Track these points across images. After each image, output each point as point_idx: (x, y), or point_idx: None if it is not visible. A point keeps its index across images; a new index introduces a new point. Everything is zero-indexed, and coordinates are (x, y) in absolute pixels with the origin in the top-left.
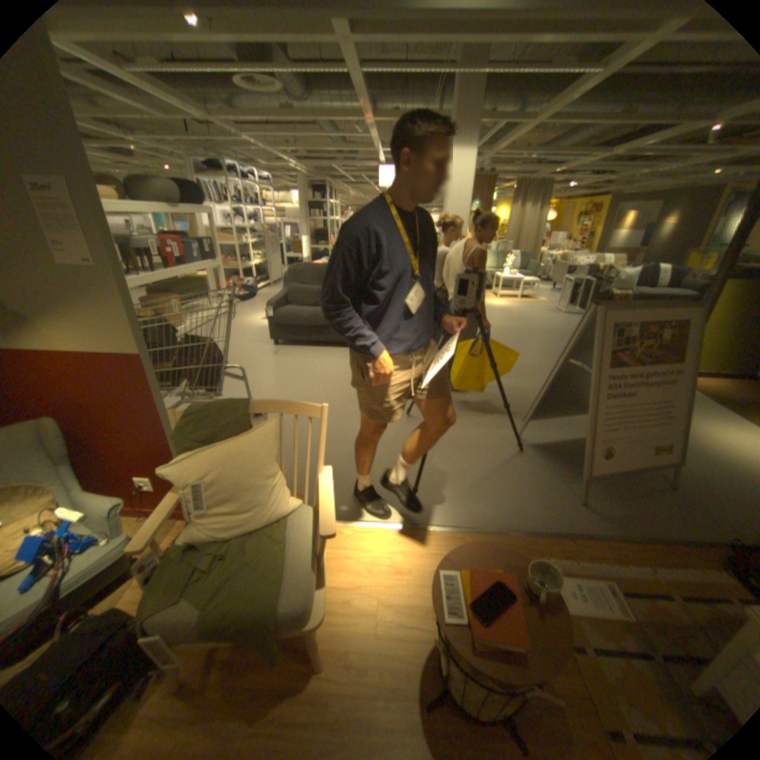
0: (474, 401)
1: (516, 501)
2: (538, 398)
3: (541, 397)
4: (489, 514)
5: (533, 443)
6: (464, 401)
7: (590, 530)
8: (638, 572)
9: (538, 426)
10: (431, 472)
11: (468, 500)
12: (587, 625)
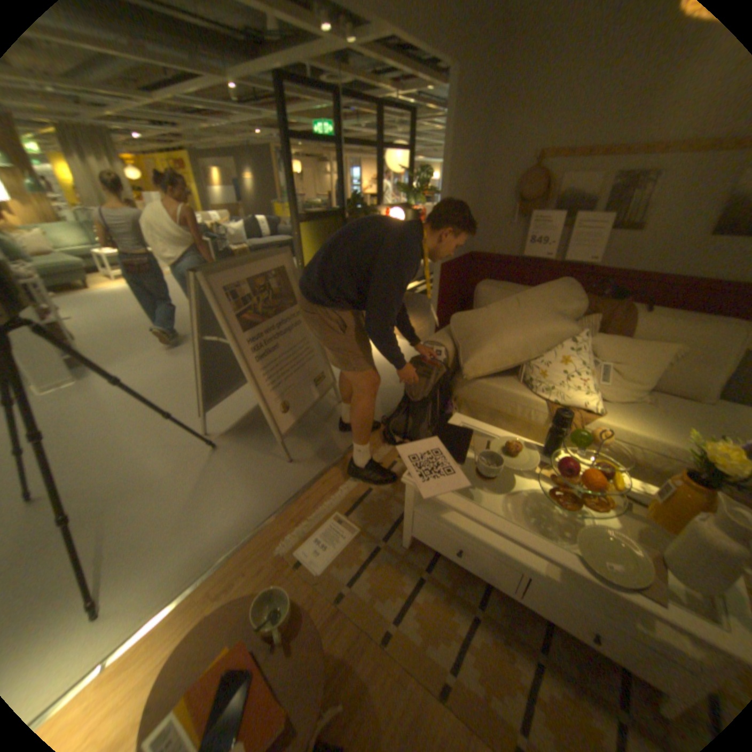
0: (136, 421)
1: (232, 505)
2: (199, 387)
3: (202, 385)
4: (209, 543)
5: (223, 431)
6: (121, 428)
7: (303, 480)
8: (345, 487)
9: (221, 409)
10: (110, 554)
11: (178, 549)
12: (333, 569)
